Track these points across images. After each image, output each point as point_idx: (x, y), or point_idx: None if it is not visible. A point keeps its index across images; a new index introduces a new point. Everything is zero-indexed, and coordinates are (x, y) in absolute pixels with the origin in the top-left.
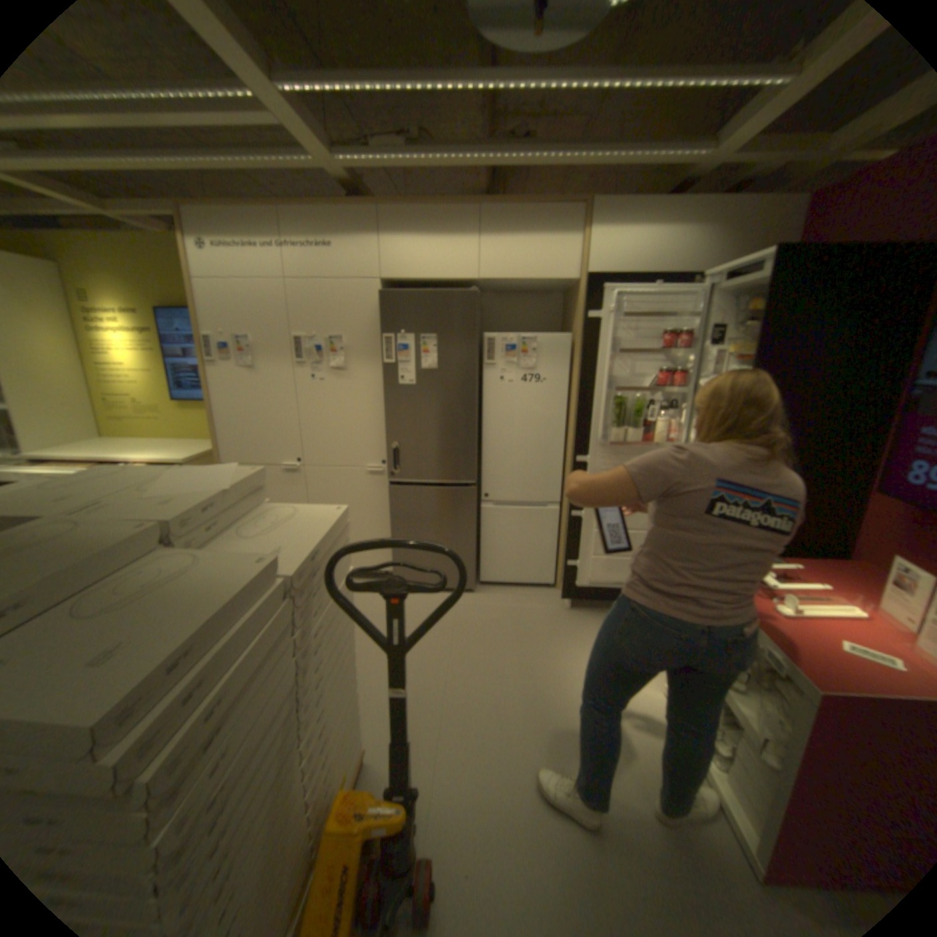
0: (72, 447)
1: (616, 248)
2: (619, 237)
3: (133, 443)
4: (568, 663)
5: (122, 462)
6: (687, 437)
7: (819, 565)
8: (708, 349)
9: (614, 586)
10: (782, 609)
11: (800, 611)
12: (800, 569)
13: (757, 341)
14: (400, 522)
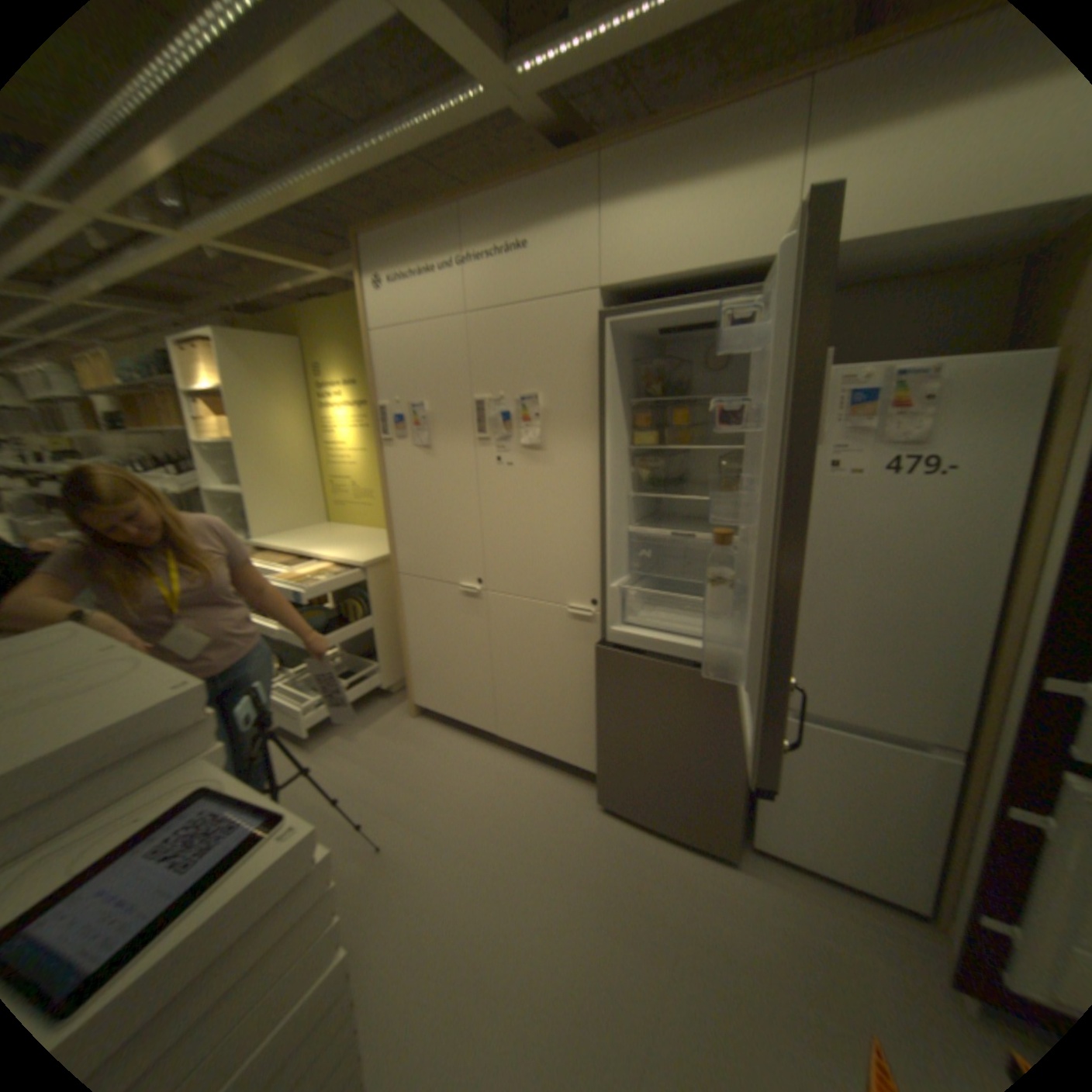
0: (290, 533)
1: None
2: None
3: (340, 532)
4: None
5: (315, 556)
6: None
7: None
8: None
9: None
10: None
11: None
12: None
13: None
14: (607, 707)
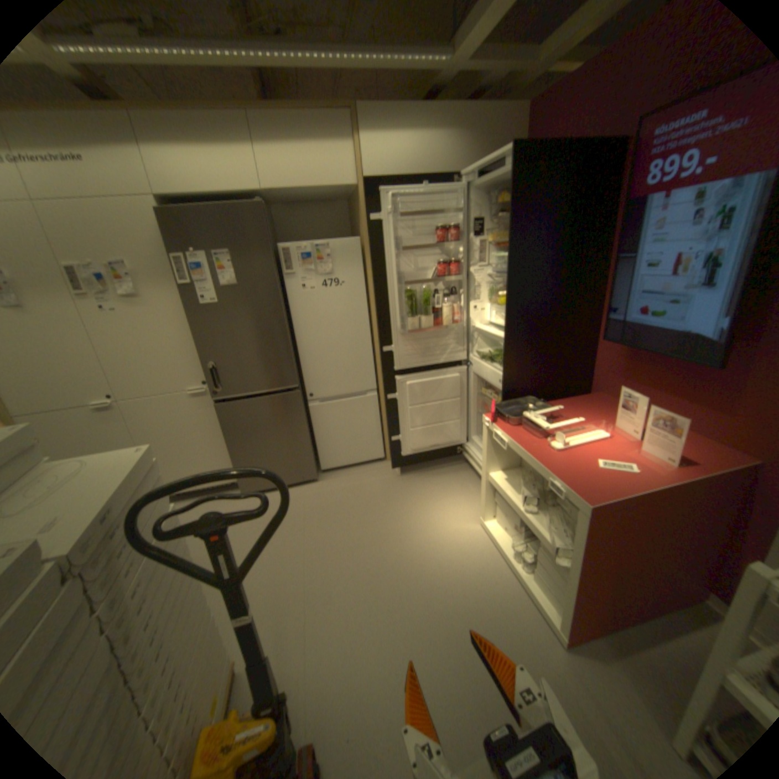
0: None
1: (384, 153)
2: (384, 143)
3: None
4: (405, 522)
5: None
6: (466, 317)
7: (572, 403)
8: (471, 241)
9: (431, 448)
10: (554, 445)
11: (566, 444)
12: (560, 408)
13: (507, 230)
14: (232, 436)
